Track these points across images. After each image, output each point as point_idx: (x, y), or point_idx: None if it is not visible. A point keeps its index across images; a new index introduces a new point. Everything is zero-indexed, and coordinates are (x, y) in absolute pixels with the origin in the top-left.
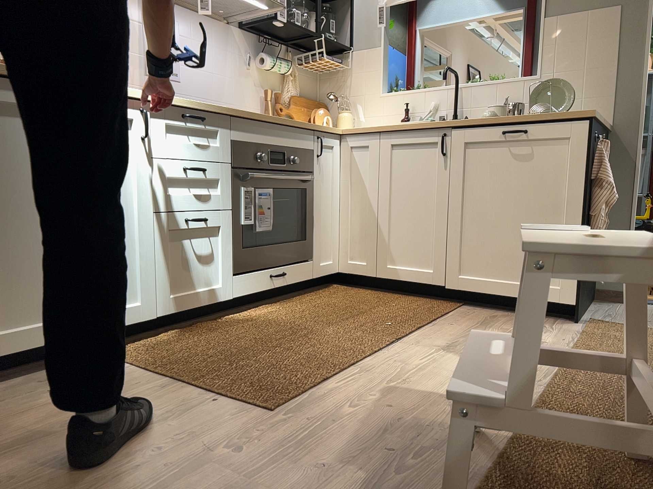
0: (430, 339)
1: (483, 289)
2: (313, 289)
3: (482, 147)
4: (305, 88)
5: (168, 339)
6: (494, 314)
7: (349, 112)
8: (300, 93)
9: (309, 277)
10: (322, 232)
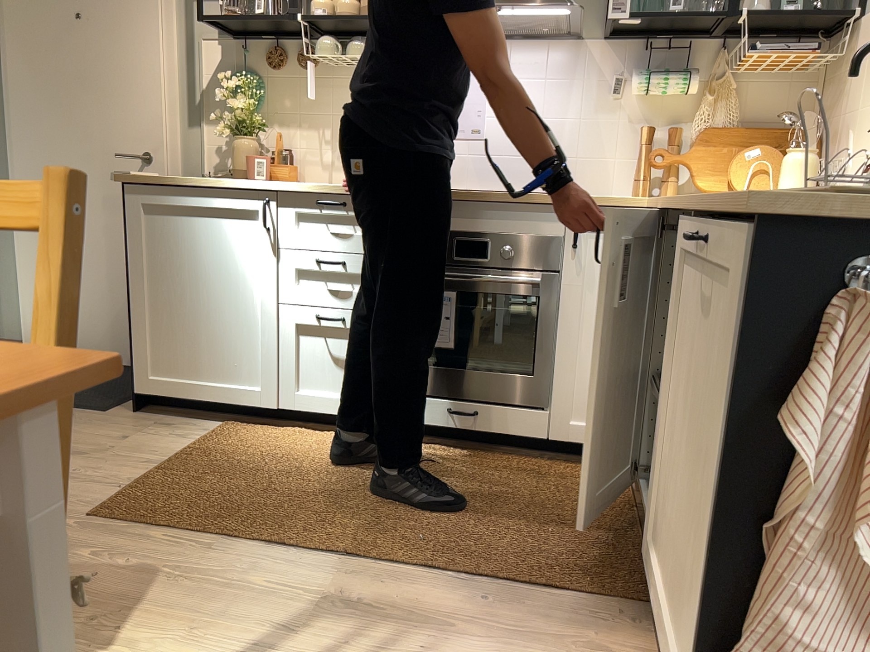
0: (367, 581)
1: (652, 592)
2: (573, 459)
3: (691, 272)
4: (766, 108)
5: (283, 433)
6: (615, 649)
7: (810, 153)
8: (748, 122)
9: (538, 435)
10: (579, 373)
